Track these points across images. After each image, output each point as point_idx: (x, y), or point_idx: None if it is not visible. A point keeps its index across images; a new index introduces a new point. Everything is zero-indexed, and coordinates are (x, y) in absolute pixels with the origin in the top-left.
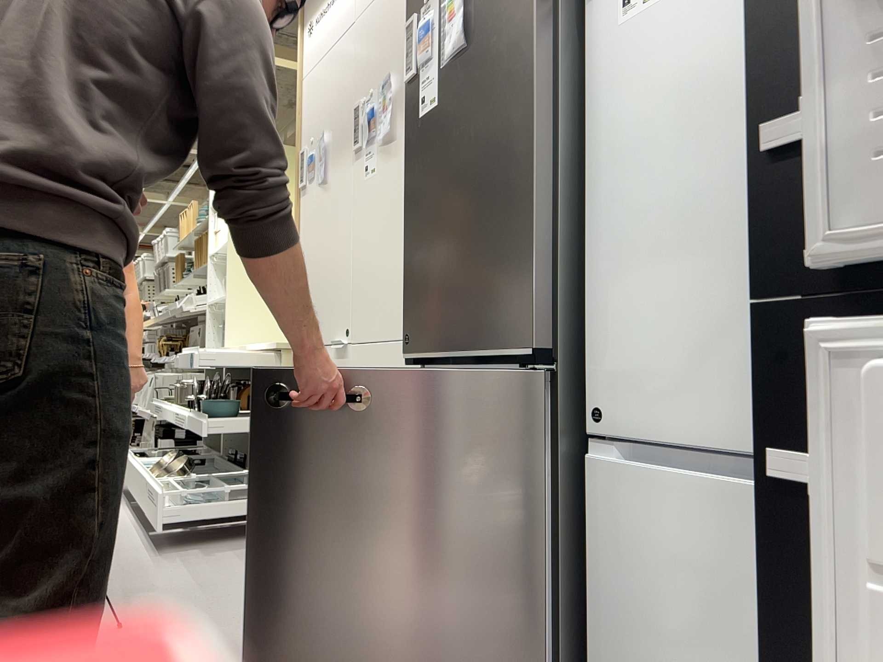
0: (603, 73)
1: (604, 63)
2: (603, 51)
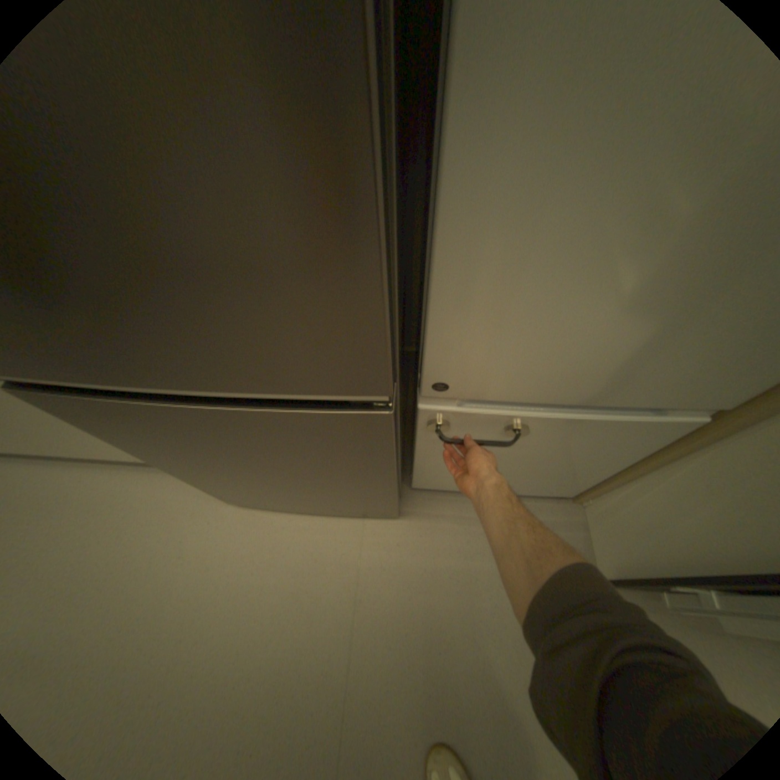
0: None
1: None
2: None
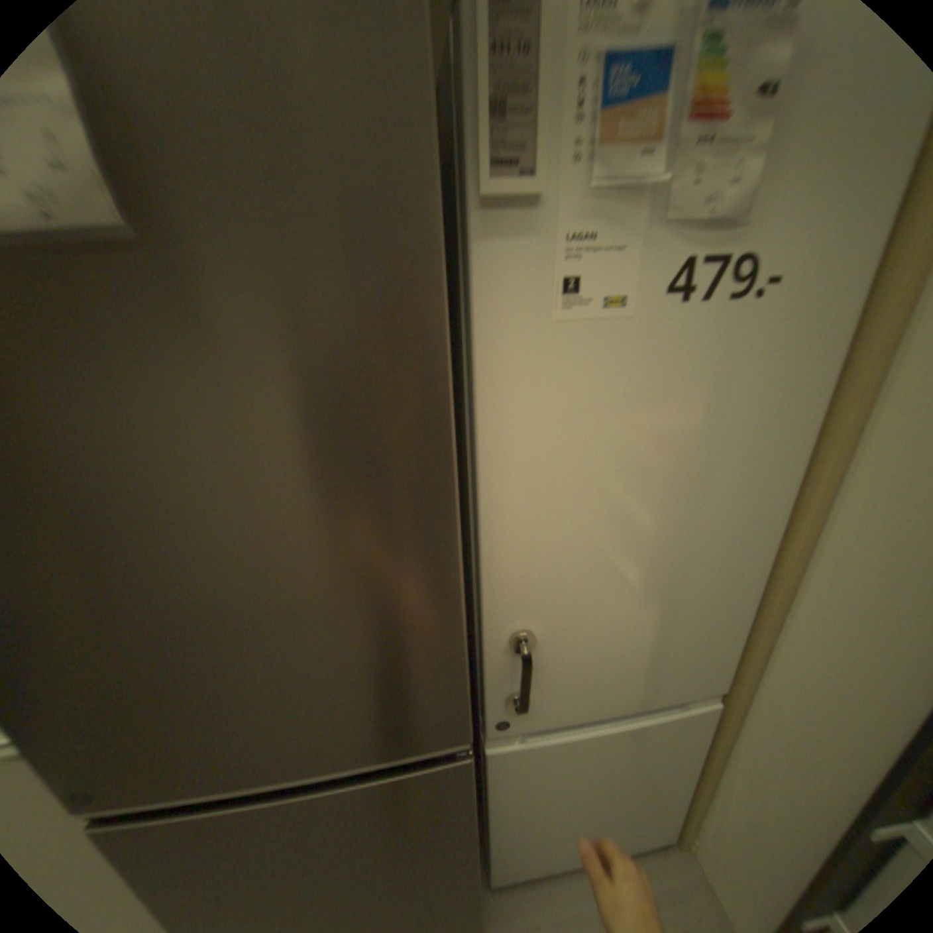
0: (511, 381)
1: (512, 365)
2: (512, 344)
